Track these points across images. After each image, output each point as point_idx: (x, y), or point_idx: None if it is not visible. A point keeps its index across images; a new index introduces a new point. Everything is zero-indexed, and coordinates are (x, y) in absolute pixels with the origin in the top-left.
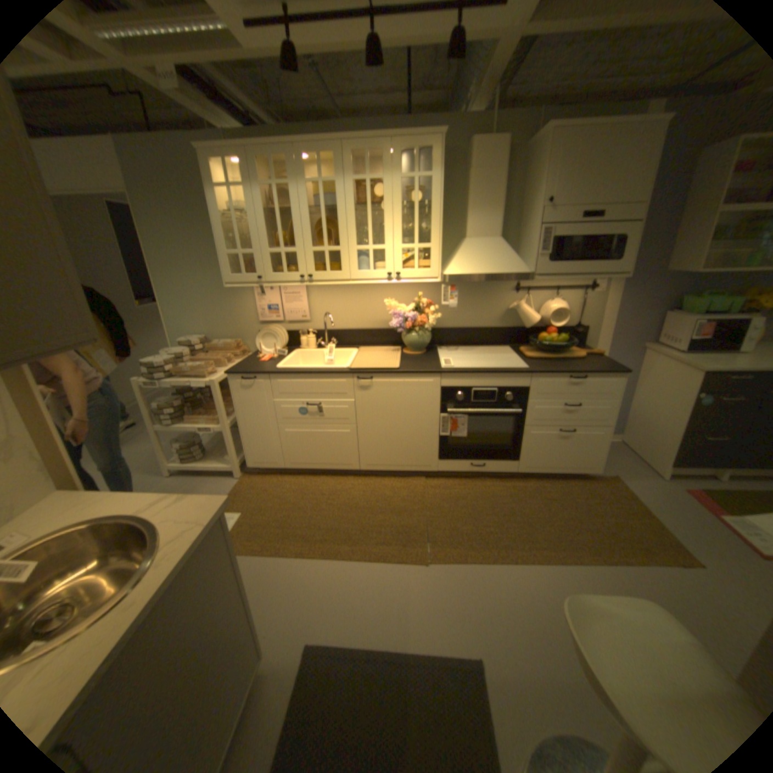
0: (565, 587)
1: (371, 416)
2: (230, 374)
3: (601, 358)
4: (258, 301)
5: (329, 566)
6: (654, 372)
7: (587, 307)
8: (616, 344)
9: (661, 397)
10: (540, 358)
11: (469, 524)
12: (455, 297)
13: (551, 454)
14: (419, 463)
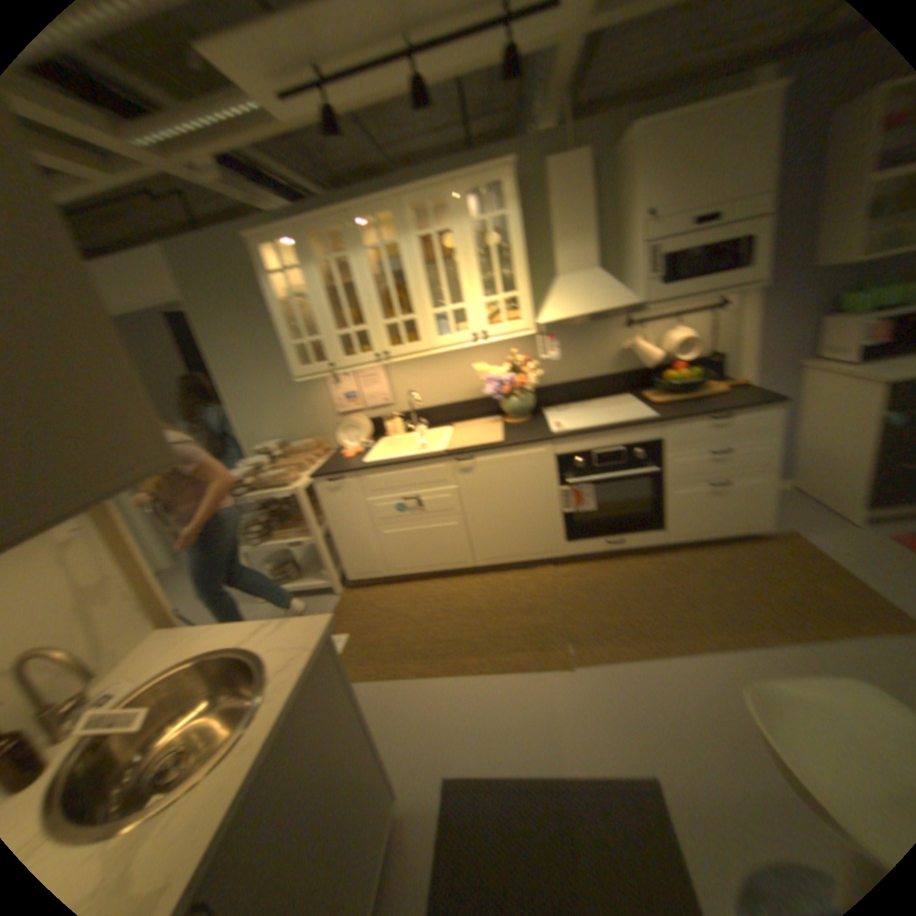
0: (747, 676)
1: (475, 501)
2: (310, 478)
3: (746, 388)
4: (329, 390)
5: (454, 683)
6: (817, 395)
7: (717, 330)
8: (762, 368)
9: (832, 424)
10: (669, 401)
11: (614, 613)
12: (552, 346)
13: (702, 514)
14: (541, 548)
